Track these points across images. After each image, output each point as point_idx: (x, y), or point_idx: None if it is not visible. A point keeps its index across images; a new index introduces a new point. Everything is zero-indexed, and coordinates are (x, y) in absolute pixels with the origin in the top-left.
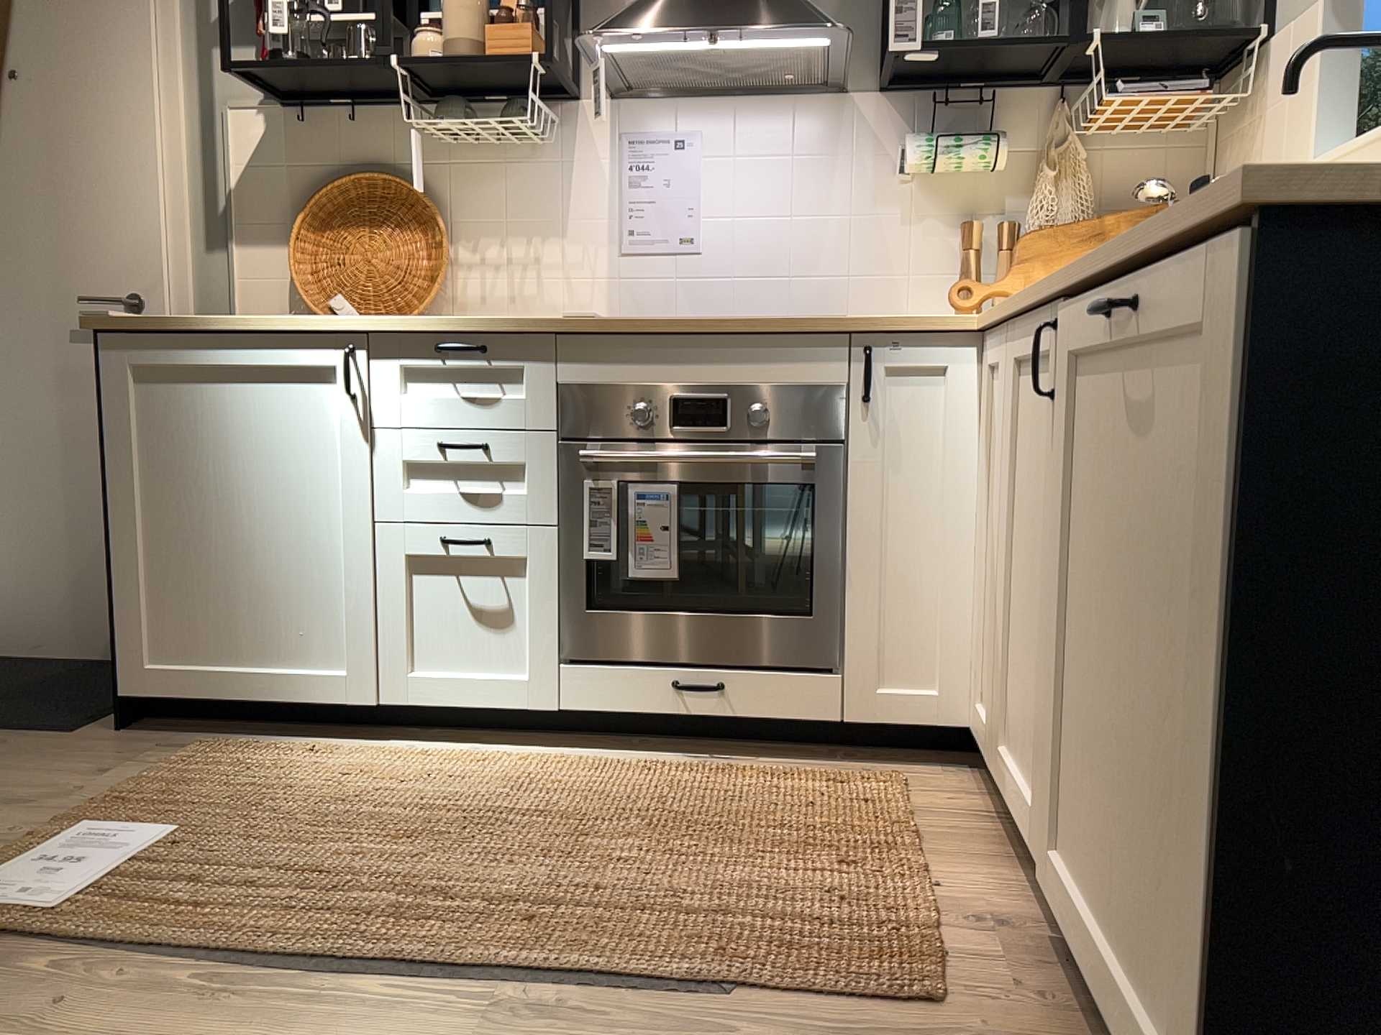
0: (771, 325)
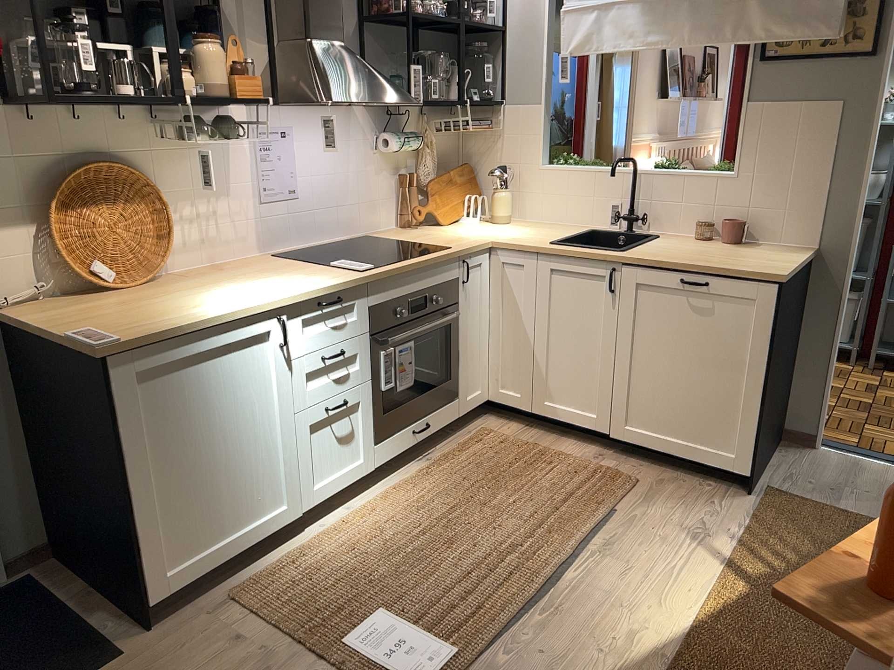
0: (441, 258)
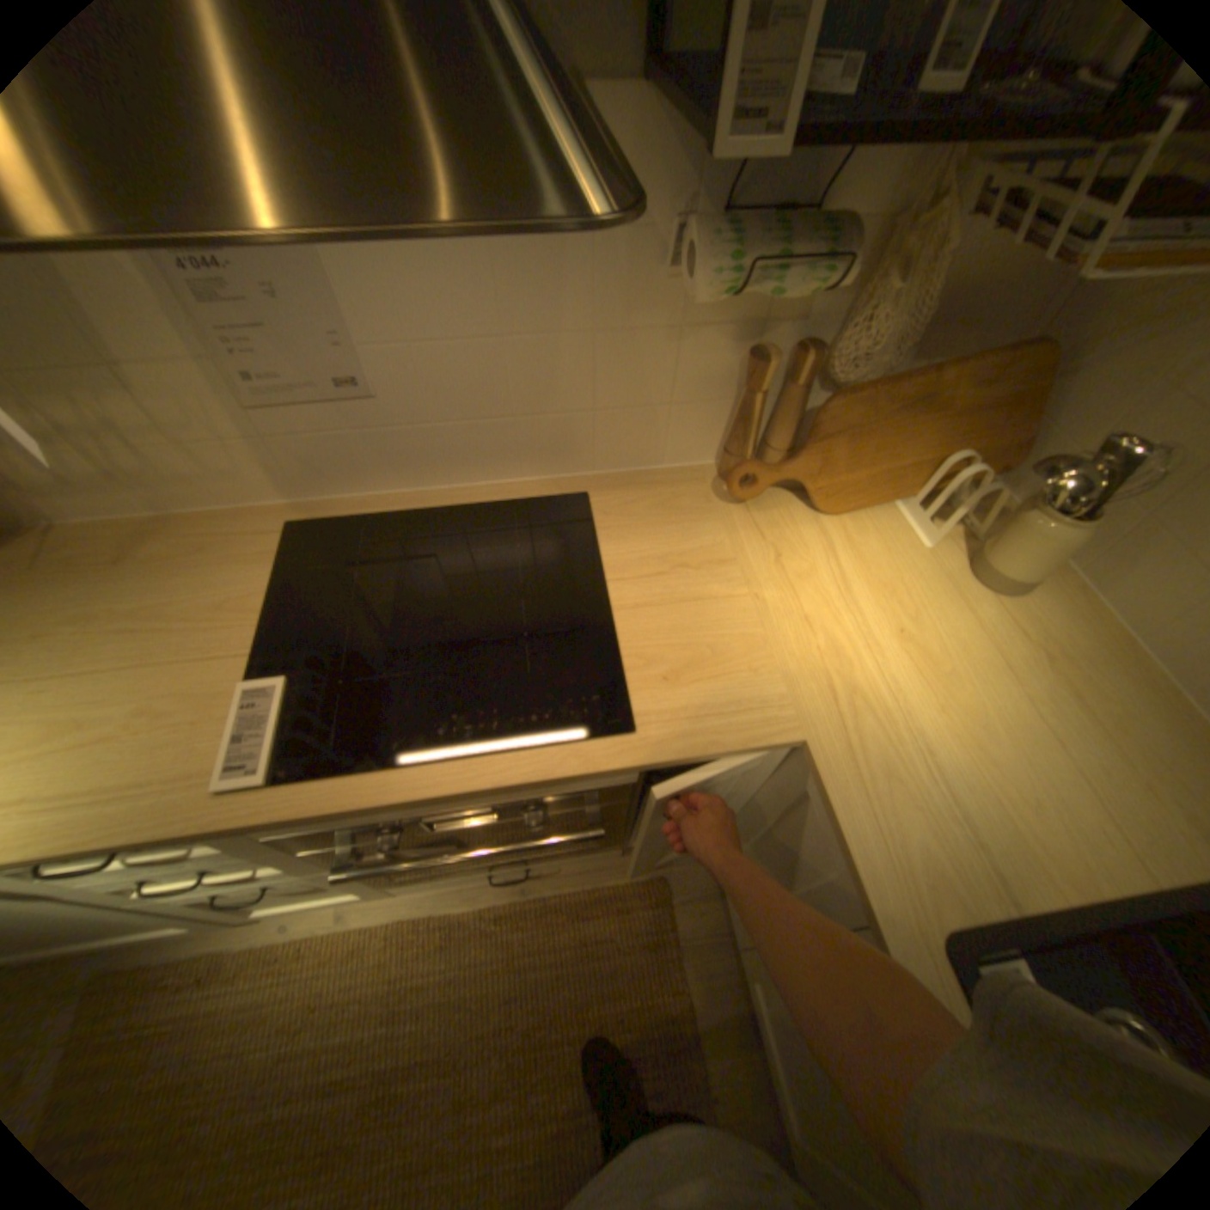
0: (536, 783)
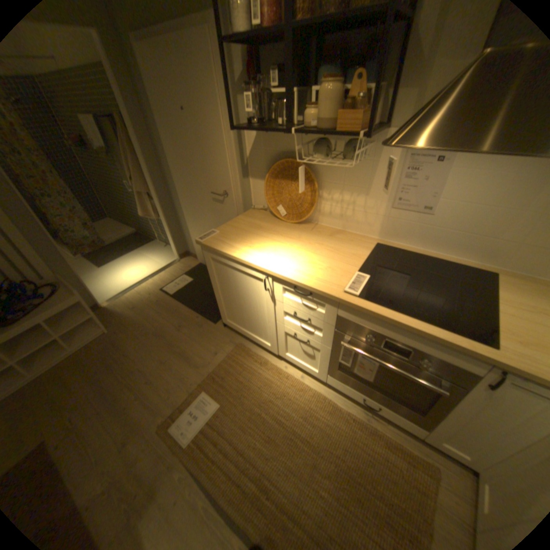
0: (447, 343)
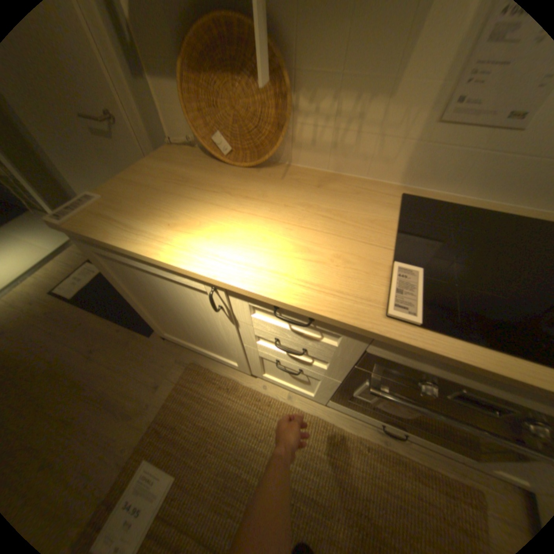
0: None
